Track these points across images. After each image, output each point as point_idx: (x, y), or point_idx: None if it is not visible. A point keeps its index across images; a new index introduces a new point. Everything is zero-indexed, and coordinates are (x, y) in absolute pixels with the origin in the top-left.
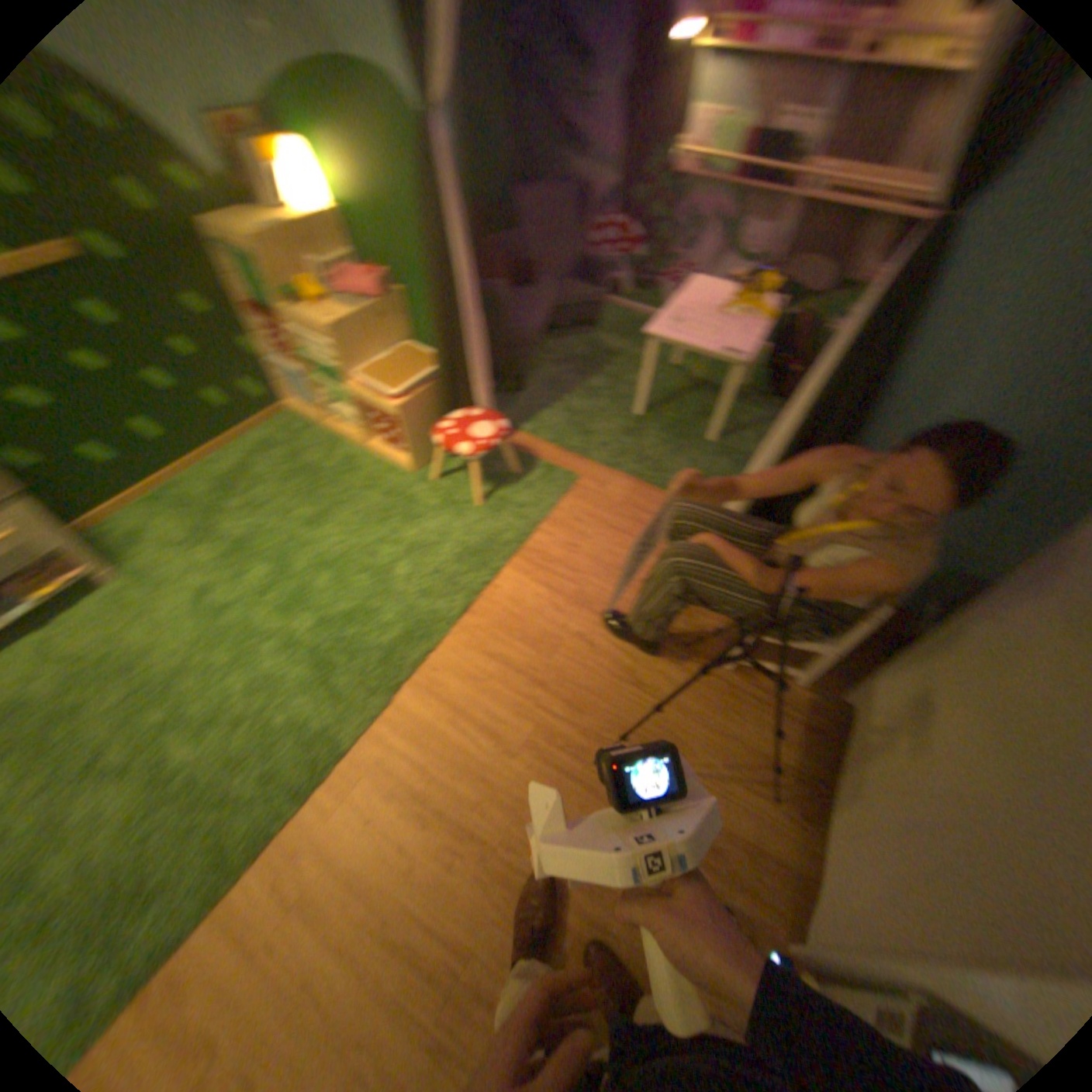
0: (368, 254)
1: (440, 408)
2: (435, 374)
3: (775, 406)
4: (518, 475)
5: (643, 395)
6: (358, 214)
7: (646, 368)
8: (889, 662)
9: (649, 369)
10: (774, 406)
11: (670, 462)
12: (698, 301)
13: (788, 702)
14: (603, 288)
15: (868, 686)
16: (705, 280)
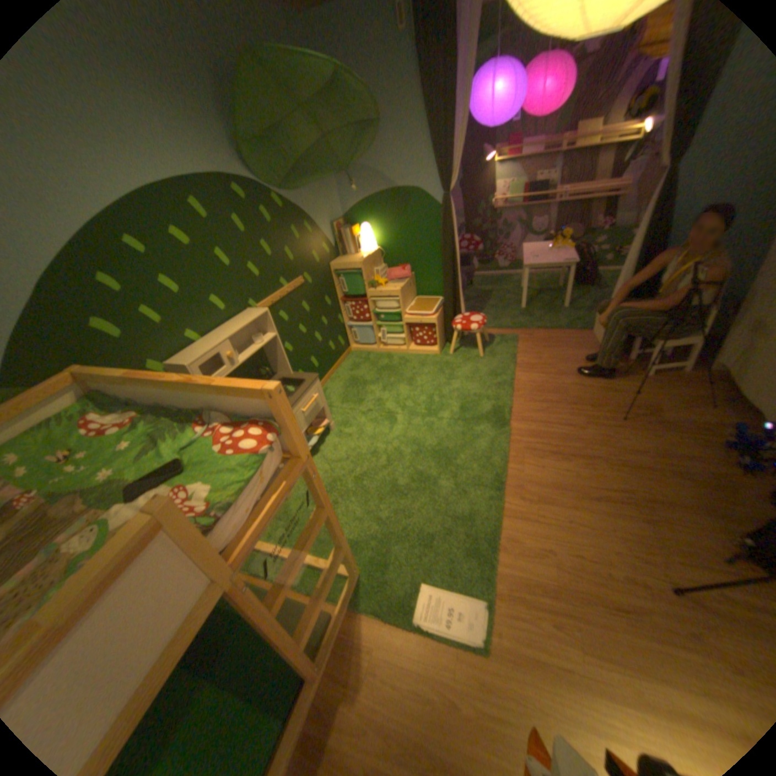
0: (395, 263)
1: (448, 317)
2: (445, 301)
3: (585, 286)
4: (491, 340)
5: (525, 296)
6: (393, 246)
7: (524, 282)
8: (719, 349)
9: (526, 282)
10: (585, 286)
11: (559, 314)
12: (534, 250)
13: (687, 377)
14: (471, 265)
15: (721, 352)
16: (528, 244)
